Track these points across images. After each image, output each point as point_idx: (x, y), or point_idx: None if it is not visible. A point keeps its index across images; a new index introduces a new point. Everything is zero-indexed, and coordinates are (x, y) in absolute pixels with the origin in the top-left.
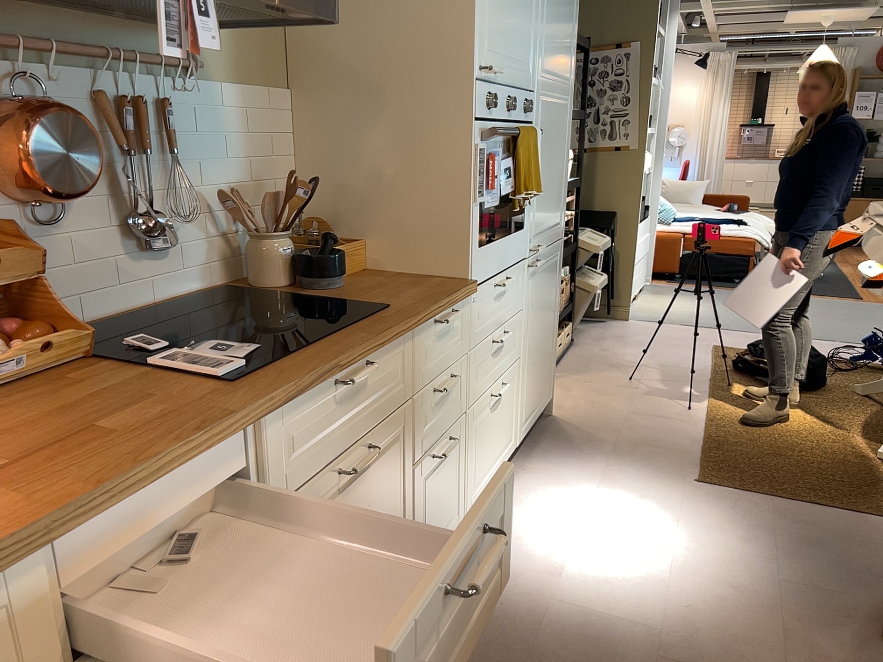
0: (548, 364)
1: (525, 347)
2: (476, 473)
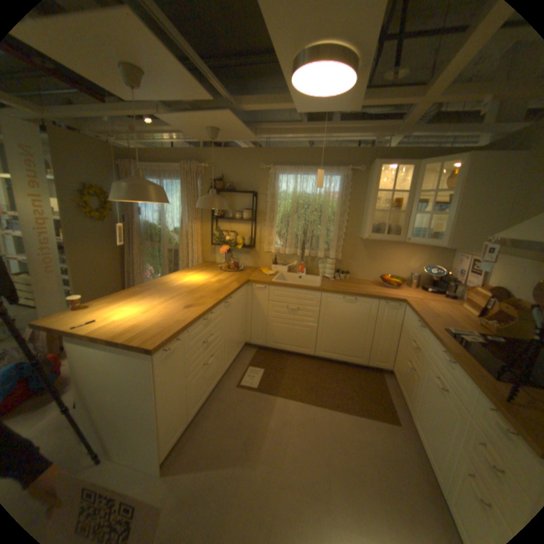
0: None
1: None
2: None
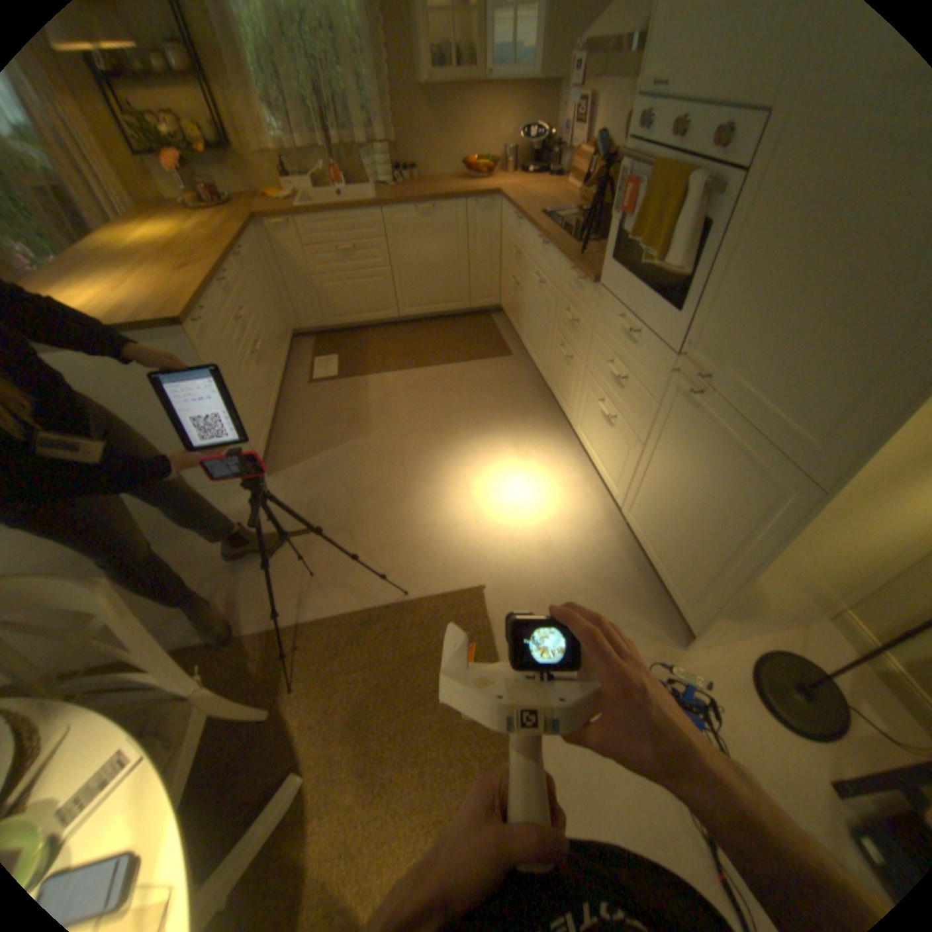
0: (691, 573)
1: (647, 448)
2: (581, 423)
